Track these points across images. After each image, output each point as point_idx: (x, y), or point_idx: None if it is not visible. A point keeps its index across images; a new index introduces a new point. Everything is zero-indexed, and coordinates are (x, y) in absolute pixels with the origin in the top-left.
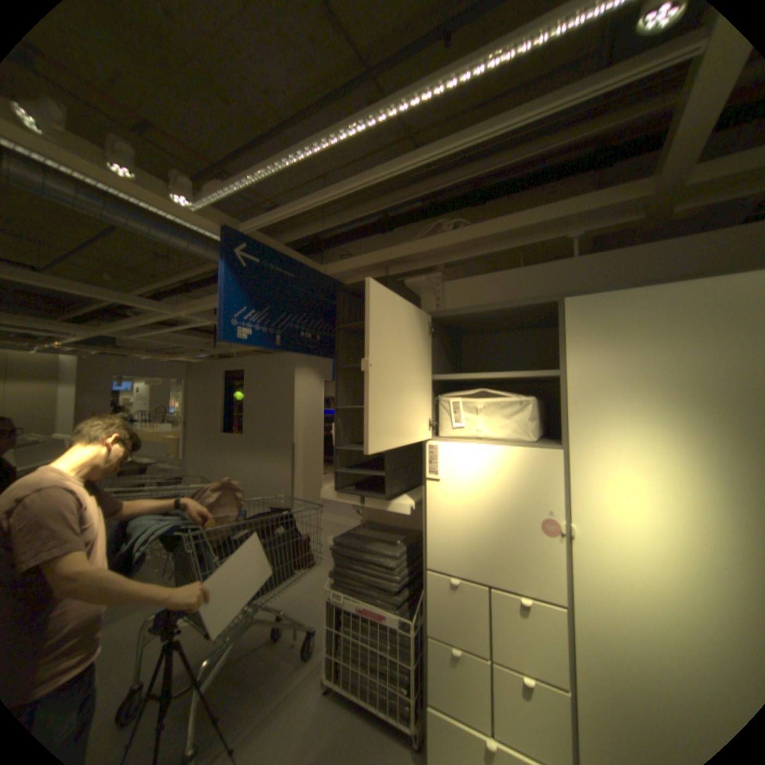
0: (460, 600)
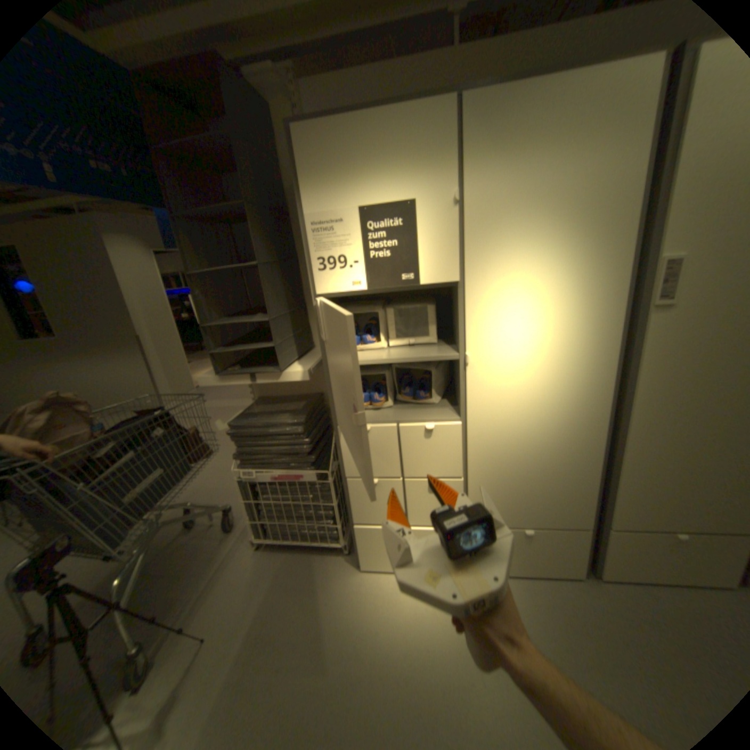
0: (372, 440)
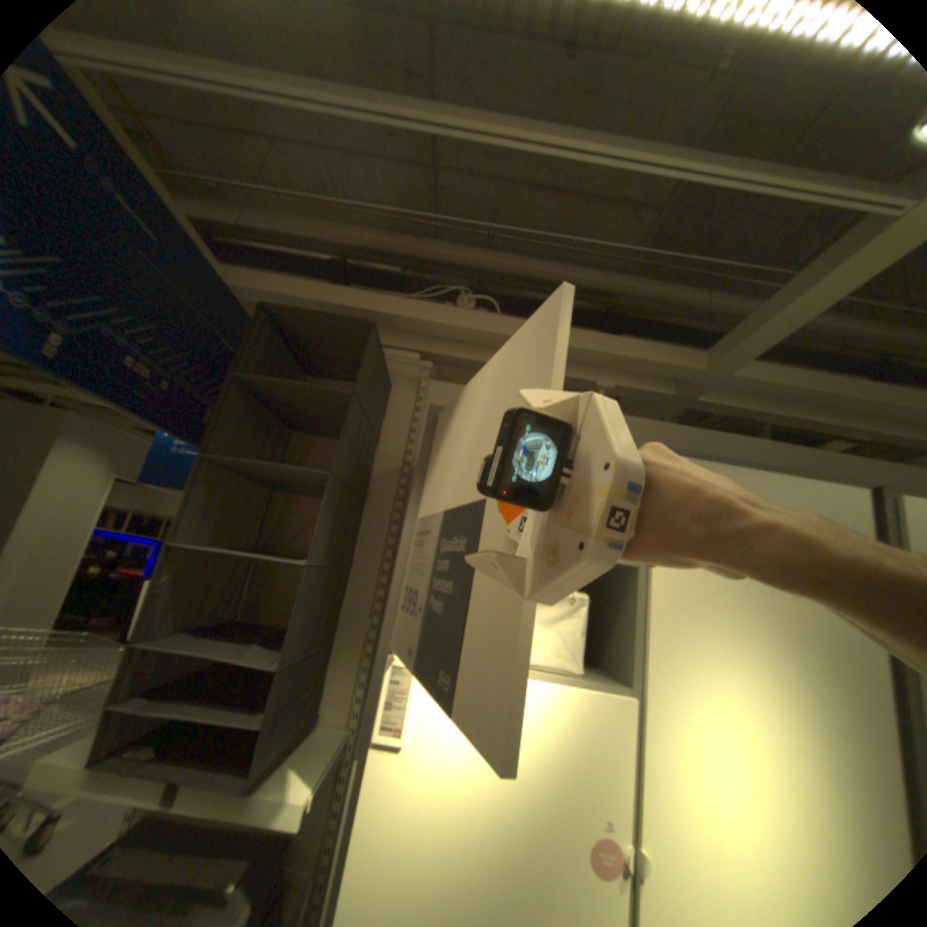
0: None
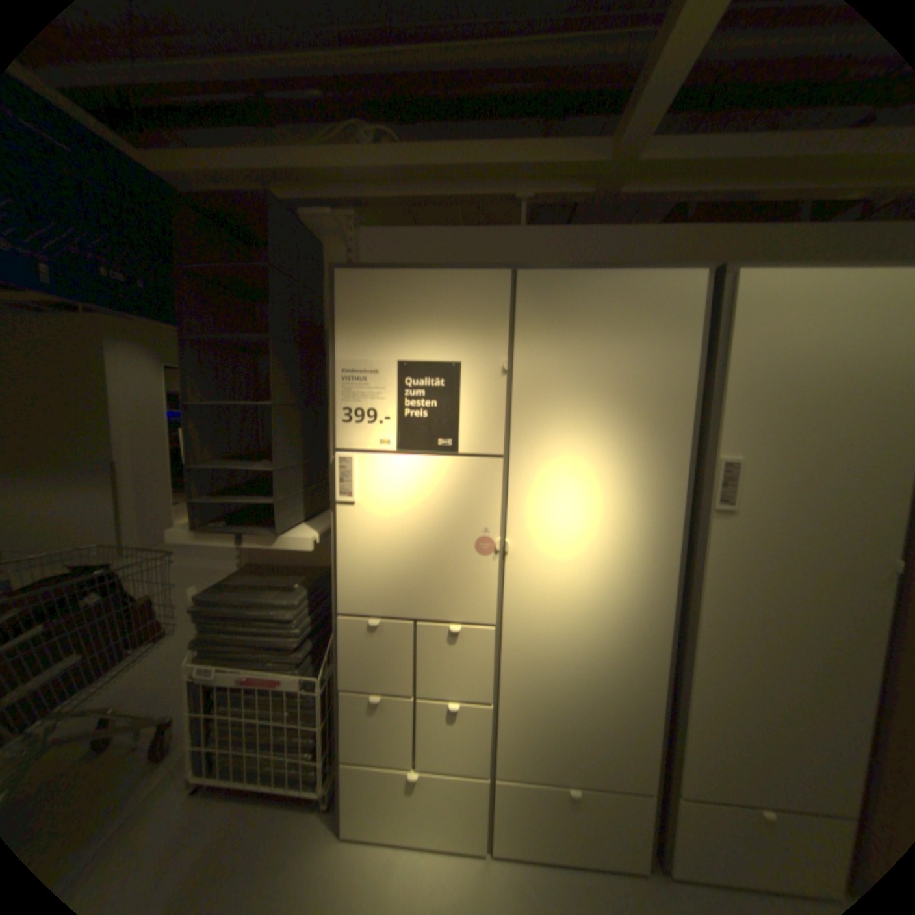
0: (380, 641)
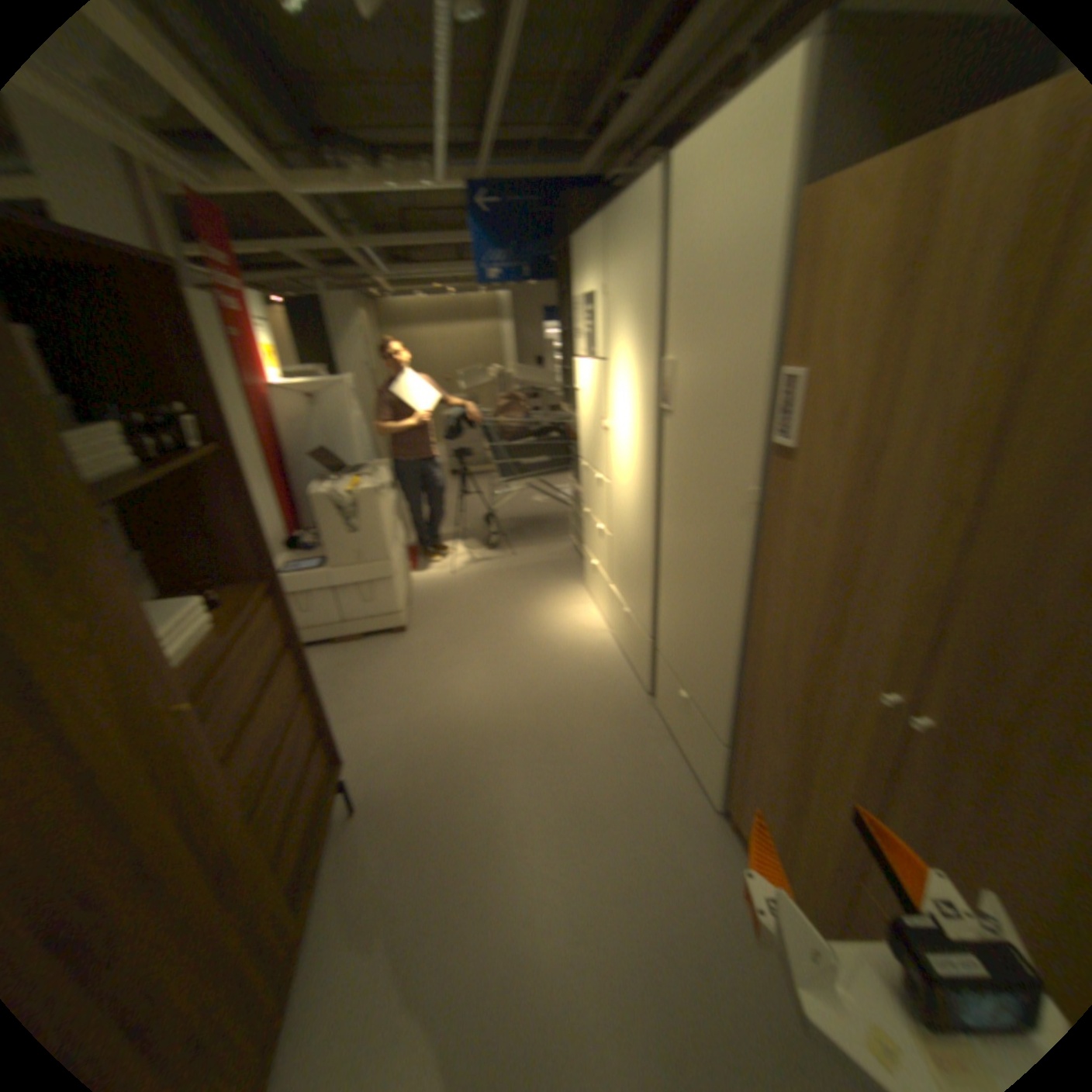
0: (585, 478)
